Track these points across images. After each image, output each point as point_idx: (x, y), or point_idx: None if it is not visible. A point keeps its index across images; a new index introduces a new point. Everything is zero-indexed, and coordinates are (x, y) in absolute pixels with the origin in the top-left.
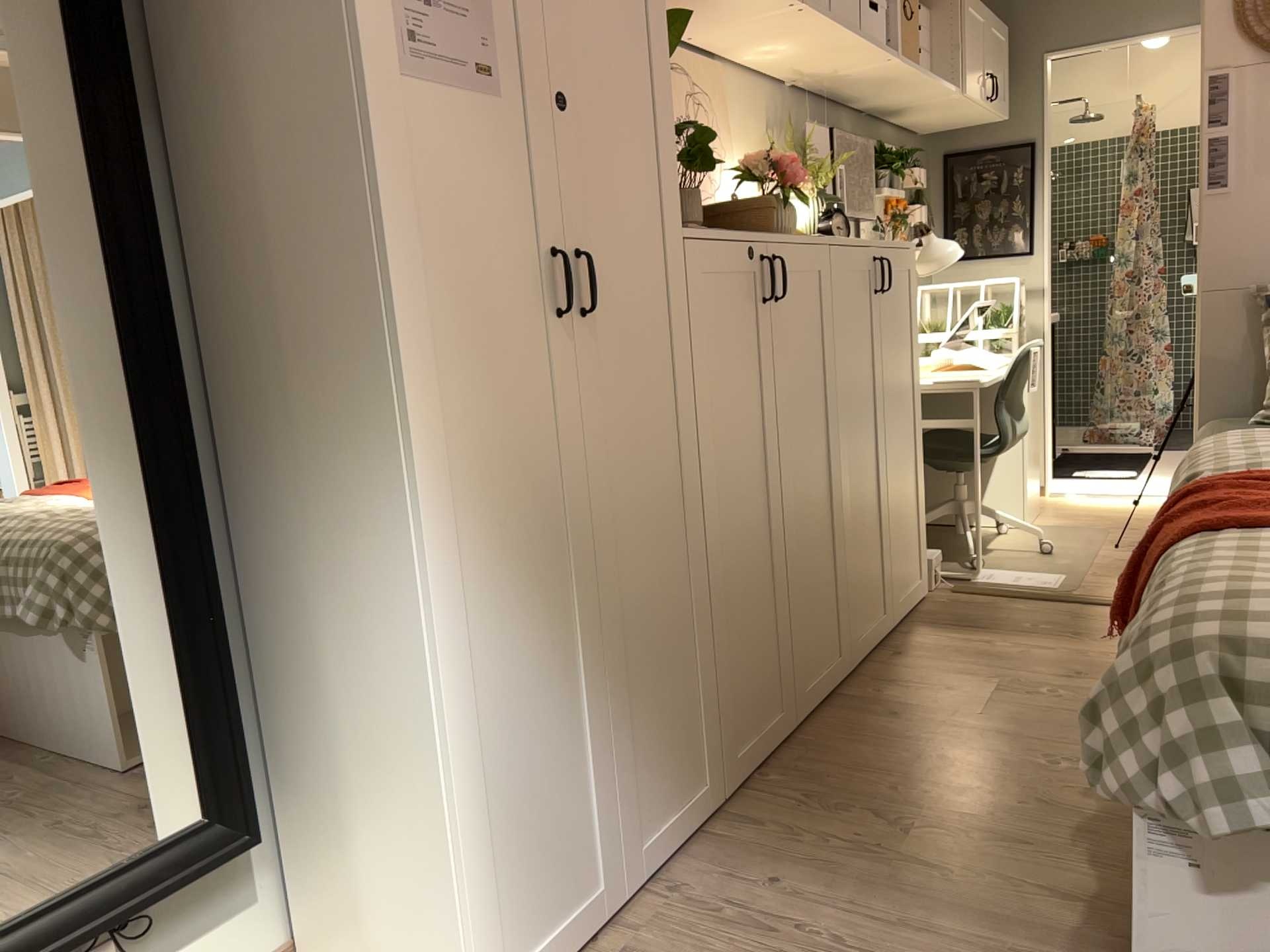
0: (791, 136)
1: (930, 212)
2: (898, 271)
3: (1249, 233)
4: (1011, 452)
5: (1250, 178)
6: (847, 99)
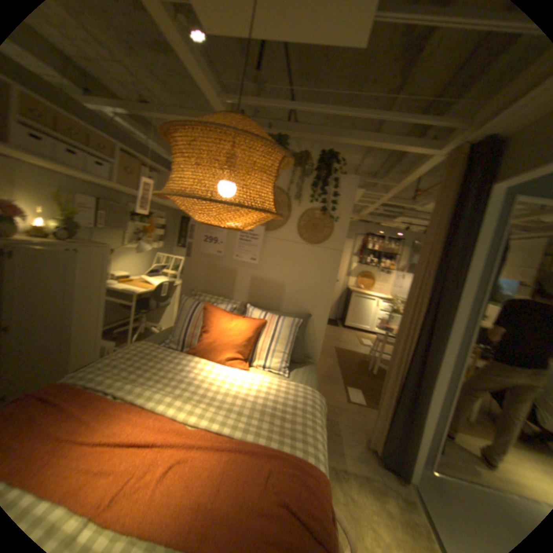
0: (59, 196)
1: (174, 231)
2: (90, 254)
3: (193, 272)
4: (169, 308)
5: (196, 256)
6: (117, 190)
